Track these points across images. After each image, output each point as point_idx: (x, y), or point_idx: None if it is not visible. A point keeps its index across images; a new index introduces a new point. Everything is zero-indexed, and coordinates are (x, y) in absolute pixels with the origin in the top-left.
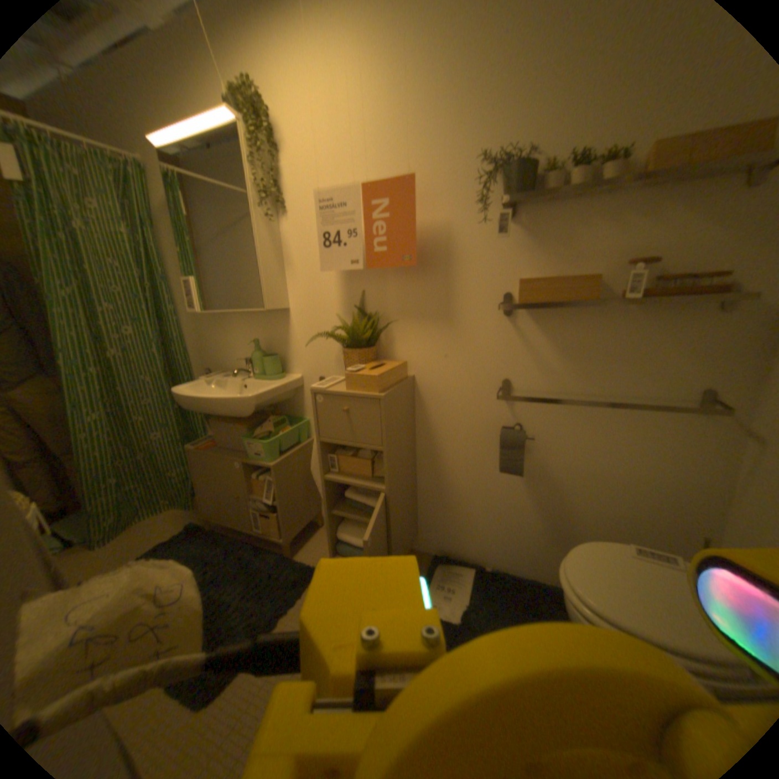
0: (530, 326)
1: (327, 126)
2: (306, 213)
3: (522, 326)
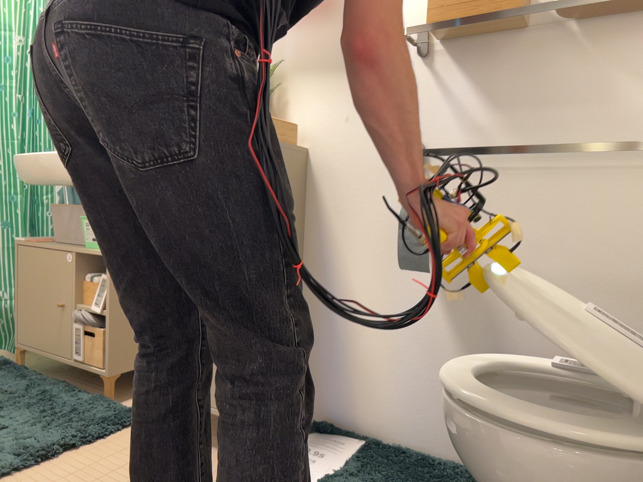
0: (444, 71)
1: None
2: None
3: (435, 72)
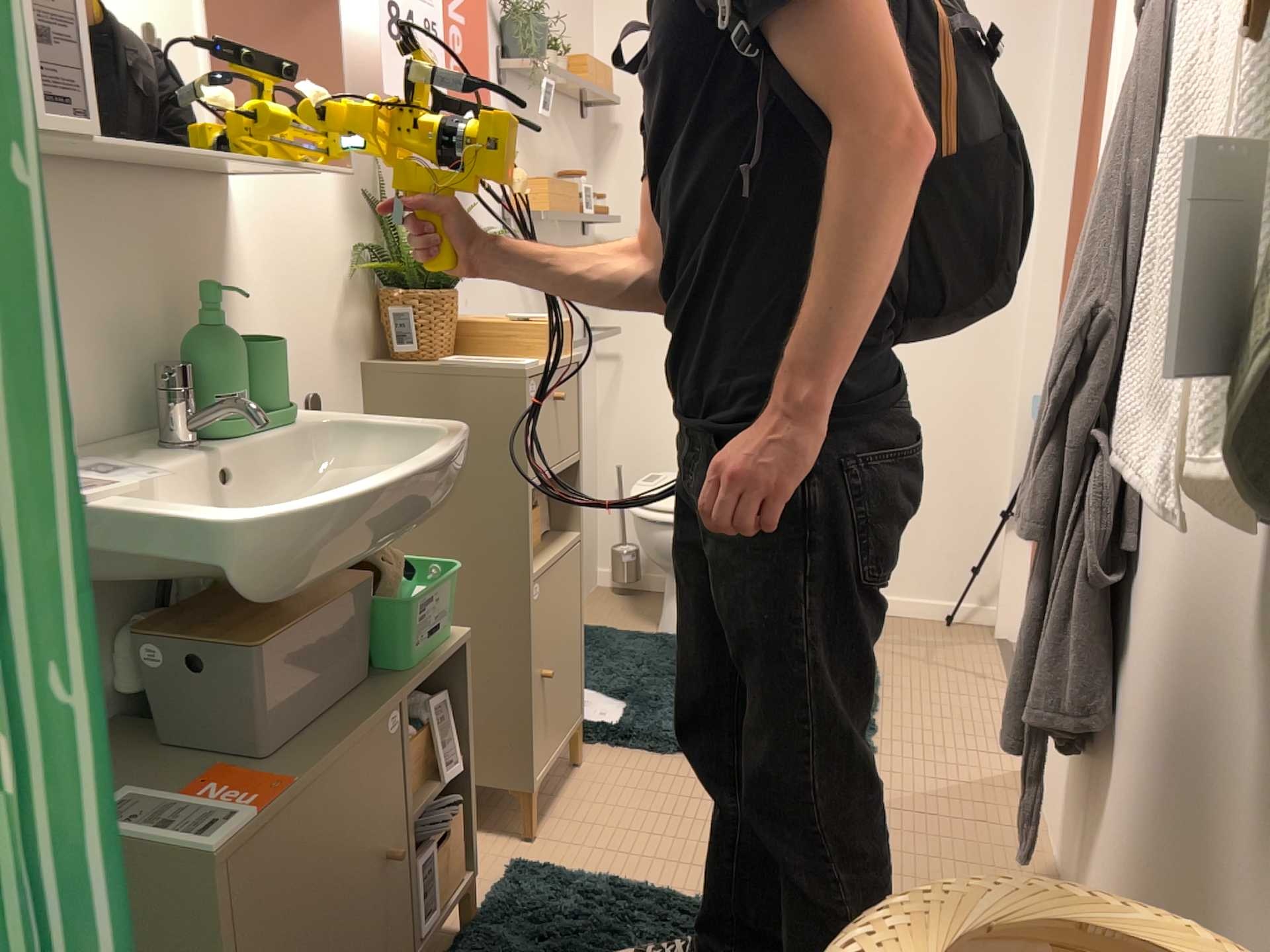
0: None
1: None
2: None
3: None
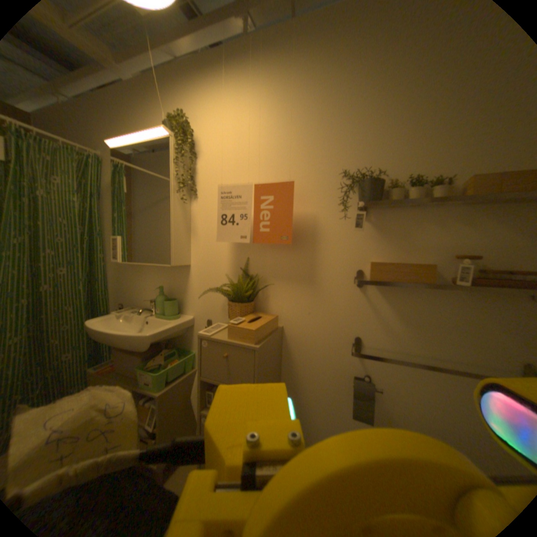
0: (377, 297)
1: (233, 145)
2: (211, 200)
3: (370, 296)
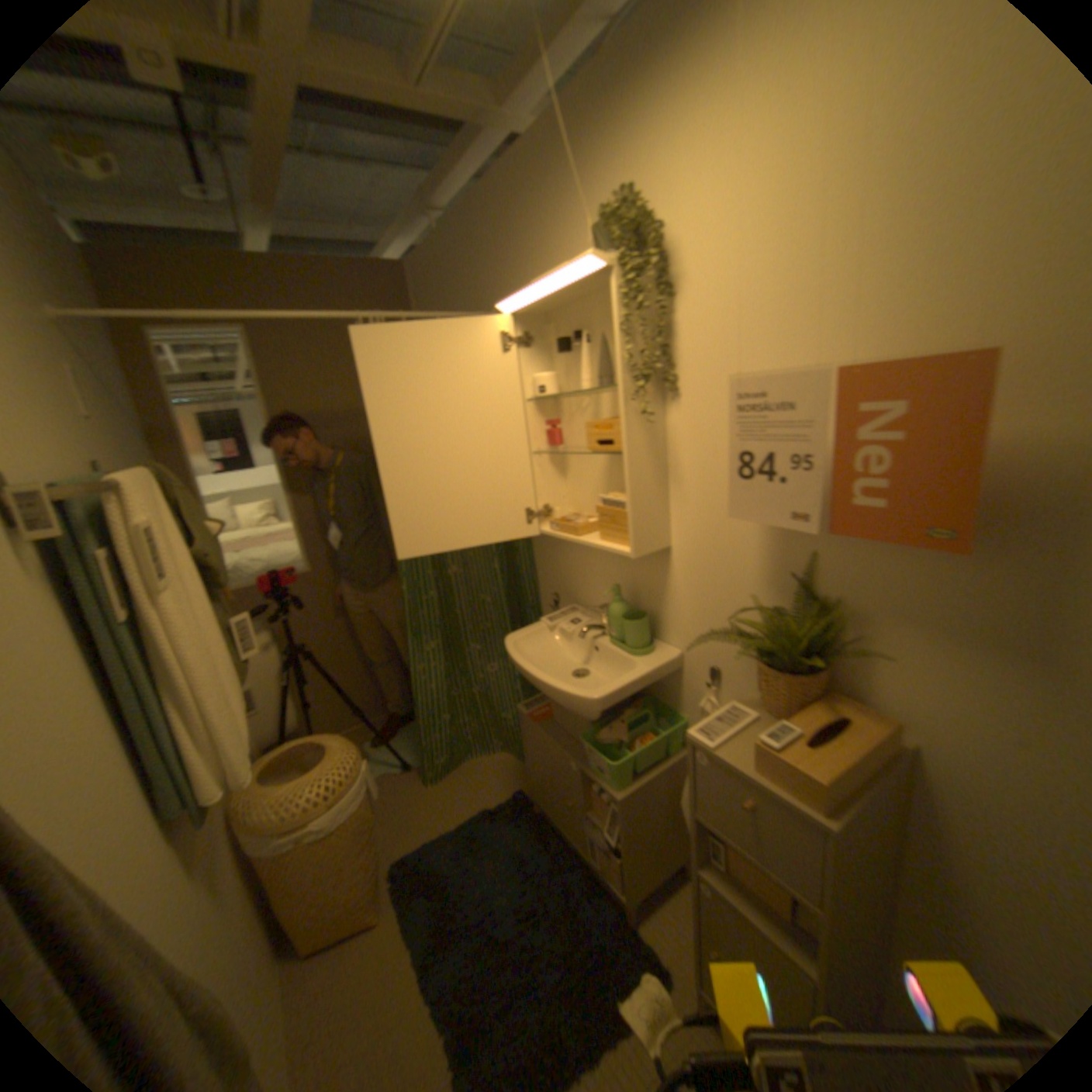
0: None
1: (770, 241)
2: (712, 401)
3: None
